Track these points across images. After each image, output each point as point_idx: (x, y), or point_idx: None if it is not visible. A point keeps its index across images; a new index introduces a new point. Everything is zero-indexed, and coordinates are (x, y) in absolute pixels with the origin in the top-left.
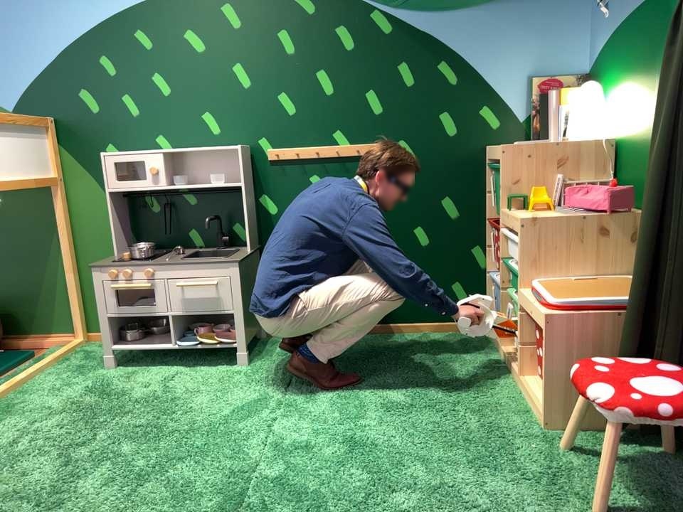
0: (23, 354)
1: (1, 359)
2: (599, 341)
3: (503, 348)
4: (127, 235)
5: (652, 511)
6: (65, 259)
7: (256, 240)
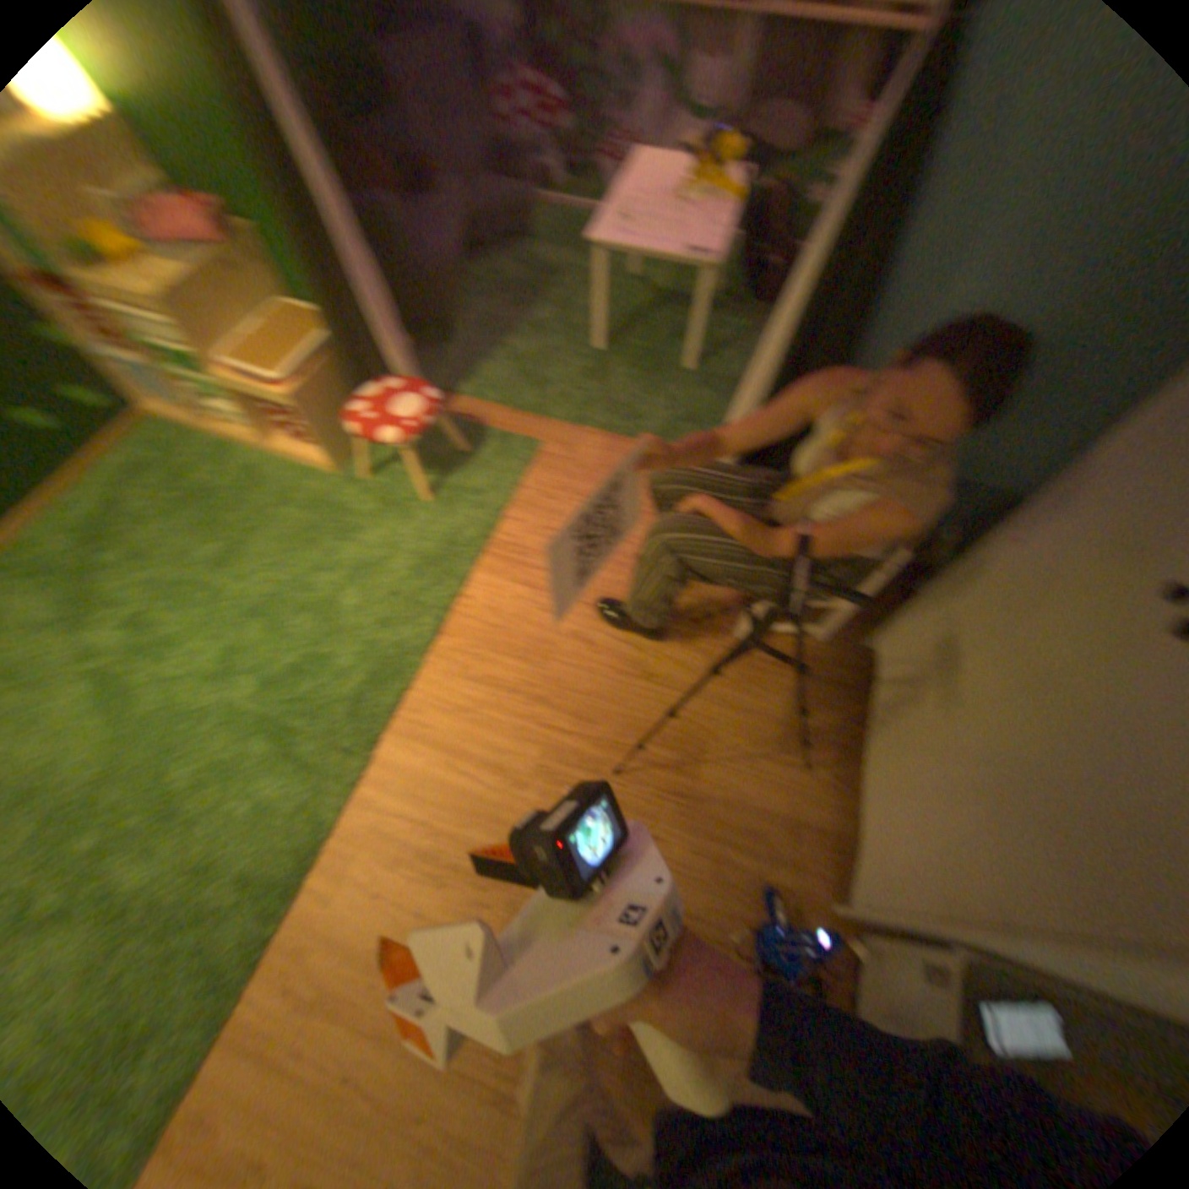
0: None
1: None
2: (321, 388)
3: (200, 428)
4: None
5: (436, 476)
6: None
7: None
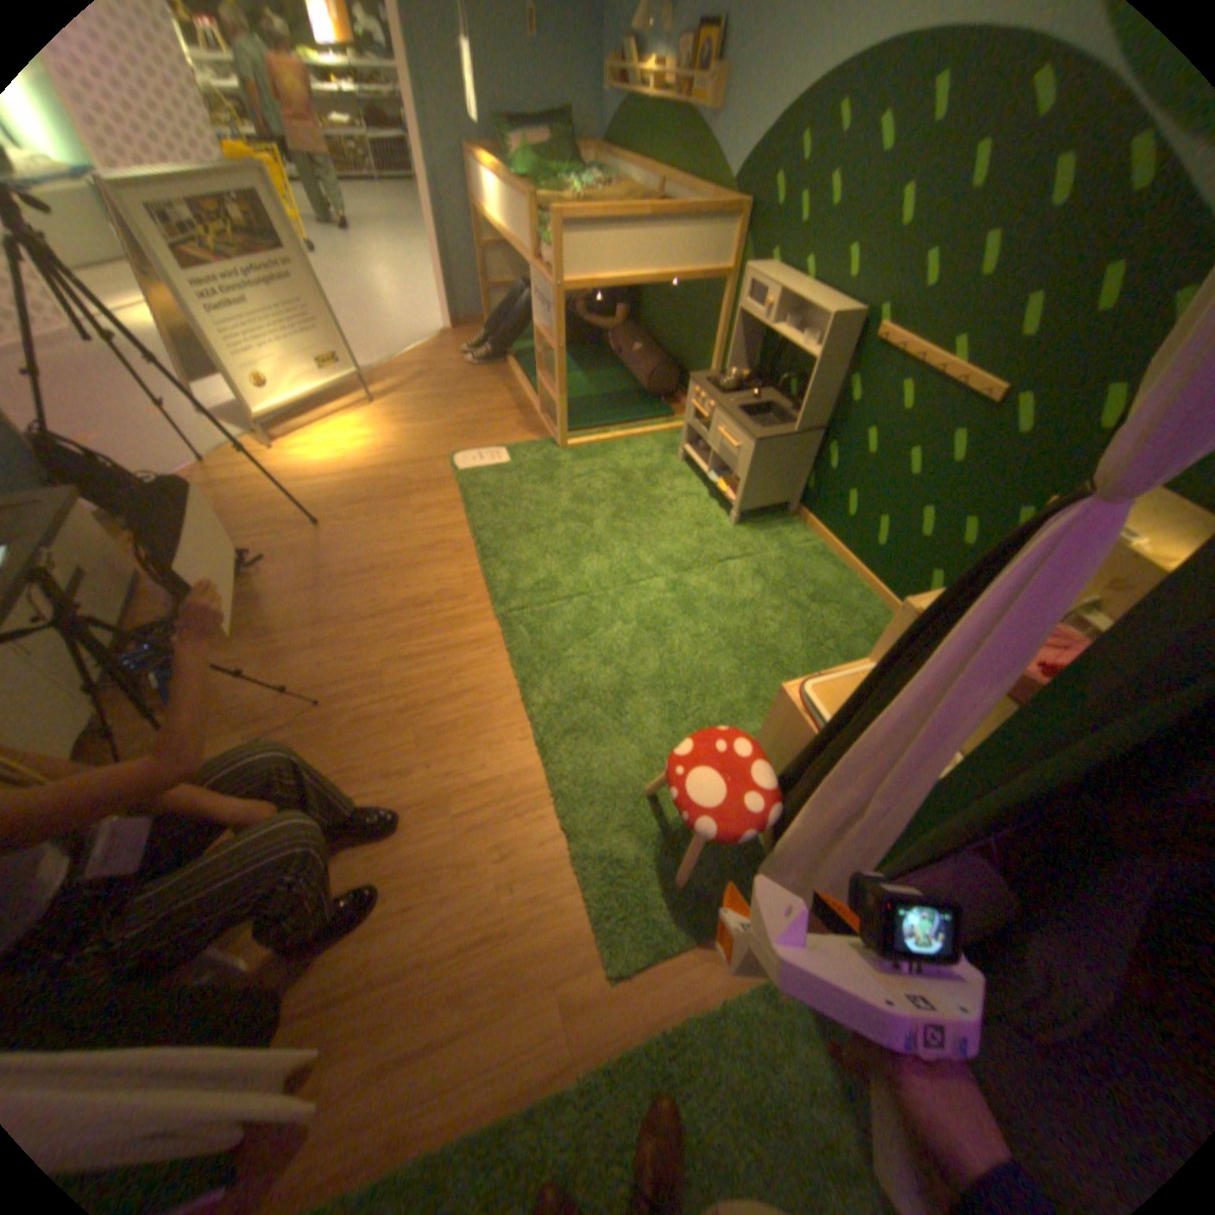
0: (673, 412)
1: (653, 410)
2: (797, 748)
3: None
4: (754, 353)
5: (664, 828)
6: (713, 351)
7: (827, 421)
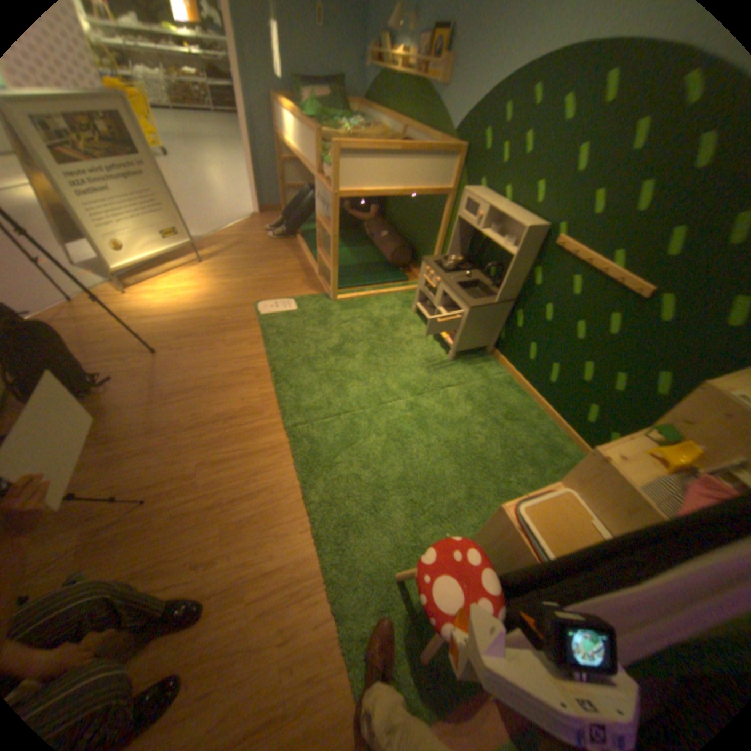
0: (408, 277)
1: (395, 276)
2: (514, 556)
3: None
4: (466, 245)
5: (411, 610)
6: (437, 241)
7: (517, 295)
